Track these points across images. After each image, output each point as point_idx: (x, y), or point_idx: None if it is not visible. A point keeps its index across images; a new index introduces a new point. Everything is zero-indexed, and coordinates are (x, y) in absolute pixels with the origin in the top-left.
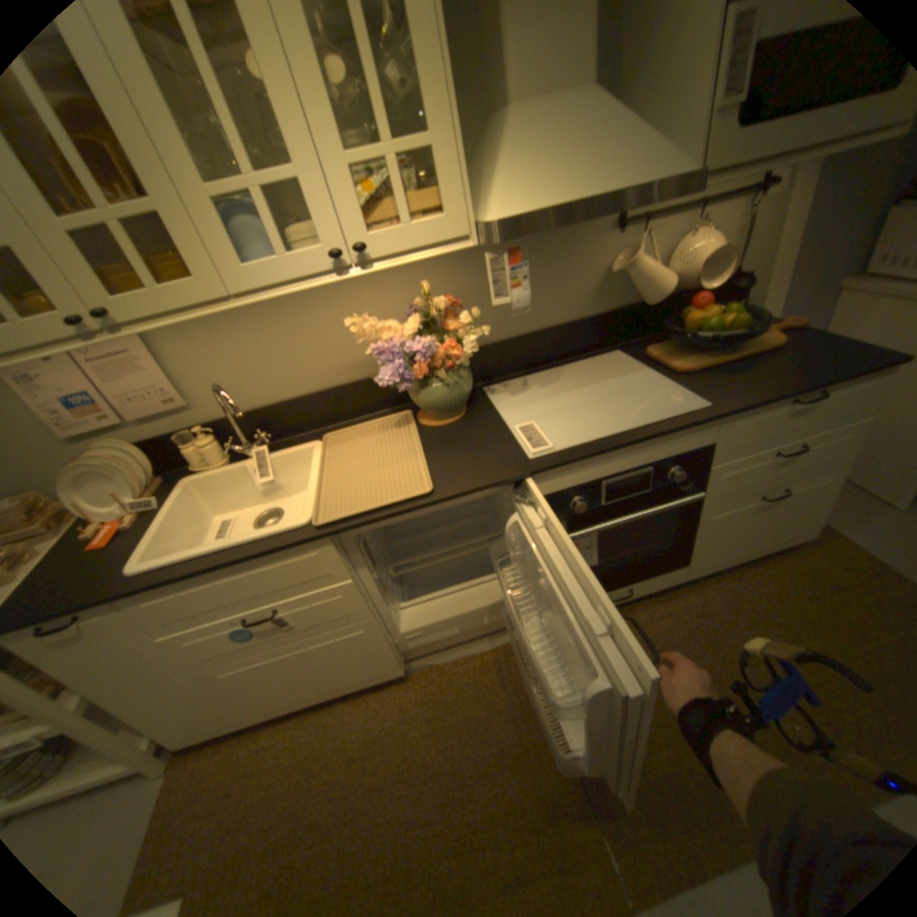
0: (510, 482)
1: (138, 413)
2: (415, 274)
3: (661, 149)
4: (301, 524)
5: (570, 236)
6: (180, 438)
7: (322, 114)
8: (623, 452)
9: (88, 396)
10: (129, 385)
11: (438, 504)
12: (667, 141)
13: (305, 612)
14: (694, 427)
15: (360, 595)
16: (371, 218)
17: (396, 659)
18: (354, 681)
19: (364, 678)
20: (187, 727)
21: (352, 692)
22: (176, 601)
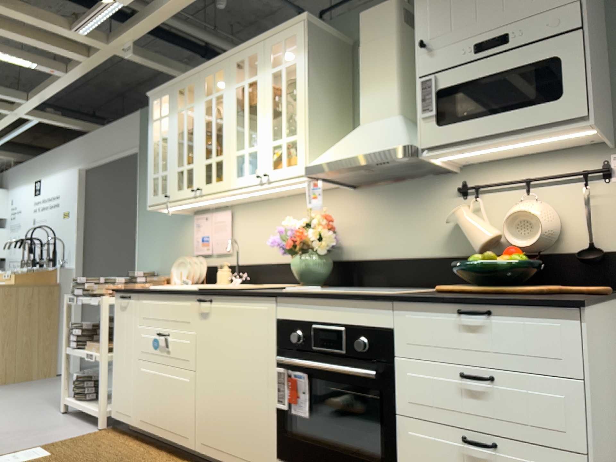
0: (263, 296)
1: (216, 250)
2: (334, 207)
3: (396, 138)
4: (195, 288)
5: (424, 196)
6: (219, 265)
7: (268, 130)
8: (325, 304)
9: (207, 238)
10: (219, 236)
11: (232, 295)
12: (403, 134)
13: (175, 344)
14: (366, 299)
15: (194, 347)
16: (279, 166)
17: (194, 426)
18: (174, 429)
19: (178, 430)
20: (120, 401)
21: (171, 442)
22: (149, 305)
